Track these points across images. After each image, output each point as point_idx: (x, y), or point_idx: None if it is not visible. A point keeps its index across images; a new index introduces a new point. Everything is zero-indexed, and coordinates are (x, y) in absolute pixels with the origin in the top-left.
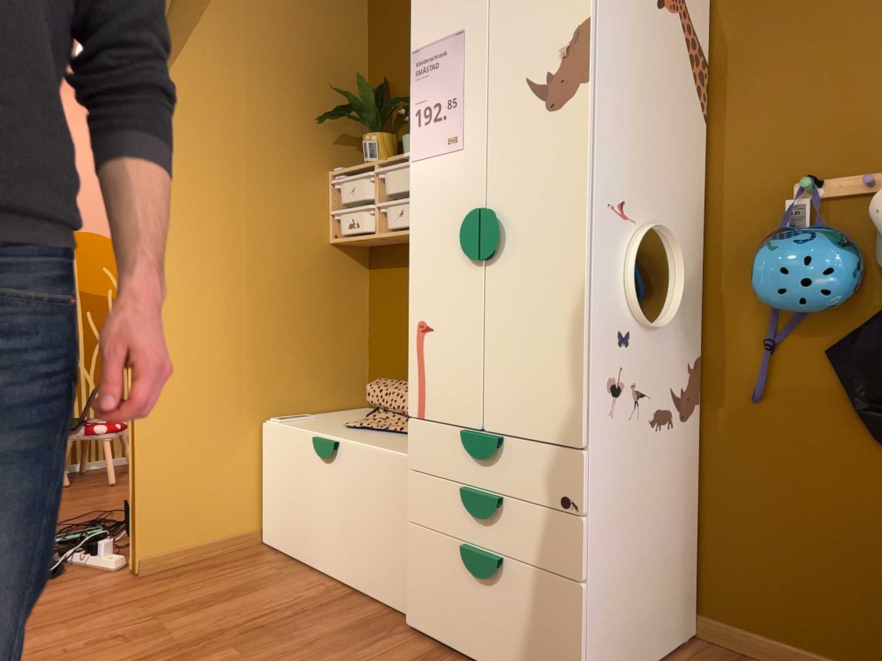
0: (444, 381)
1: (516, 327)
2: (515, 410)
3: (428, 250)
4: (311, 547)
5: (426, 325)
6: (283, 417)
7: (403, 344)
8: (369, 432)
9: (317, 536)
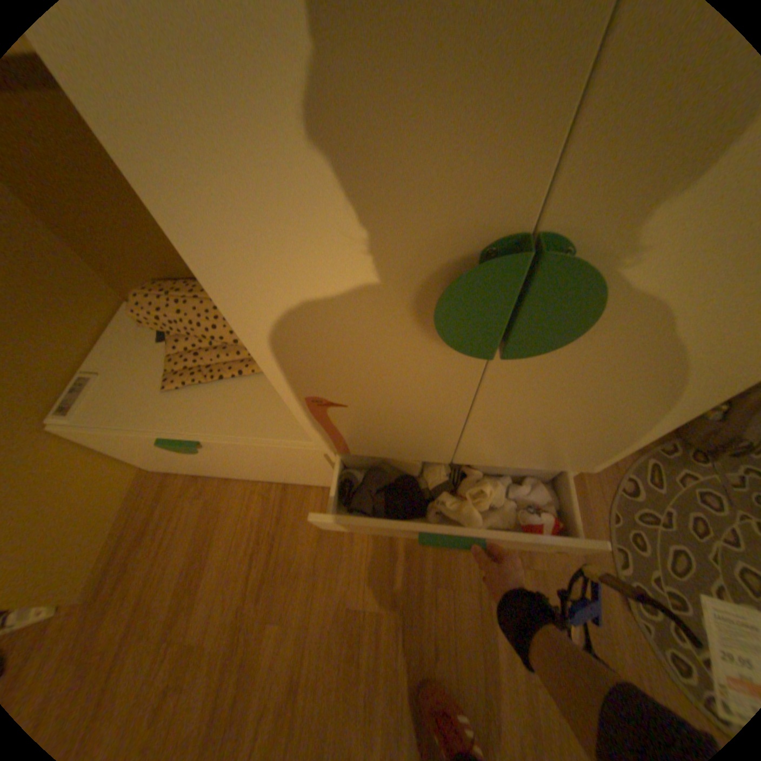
0: (382, 438)
1: (542, 413)
2: (507, 456)
3: (289, 308)
4: (216, 472)
5: (330, 400)
6: (61, 403)
7: (124, 229)
8: (206, 390)
9: (218, 470)
